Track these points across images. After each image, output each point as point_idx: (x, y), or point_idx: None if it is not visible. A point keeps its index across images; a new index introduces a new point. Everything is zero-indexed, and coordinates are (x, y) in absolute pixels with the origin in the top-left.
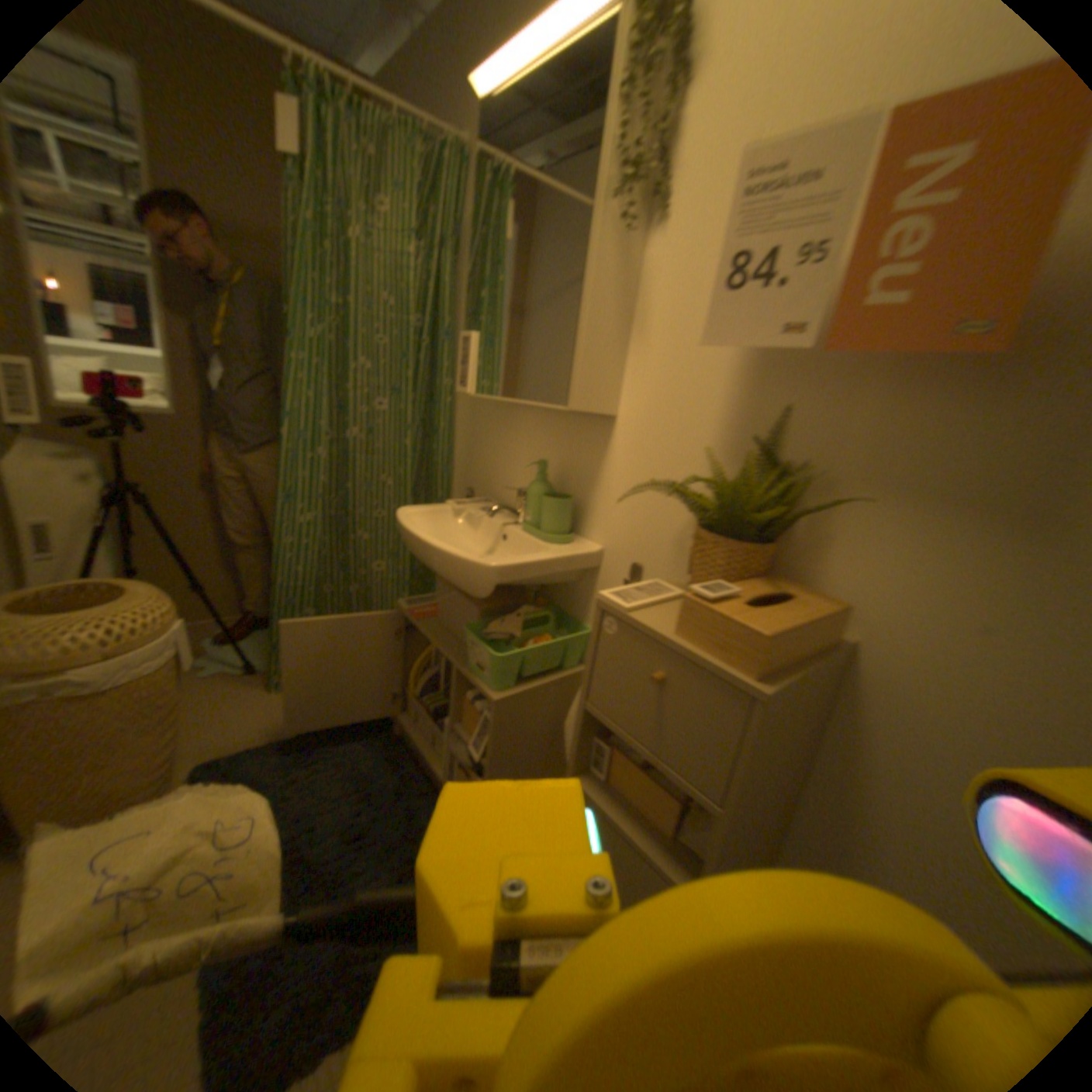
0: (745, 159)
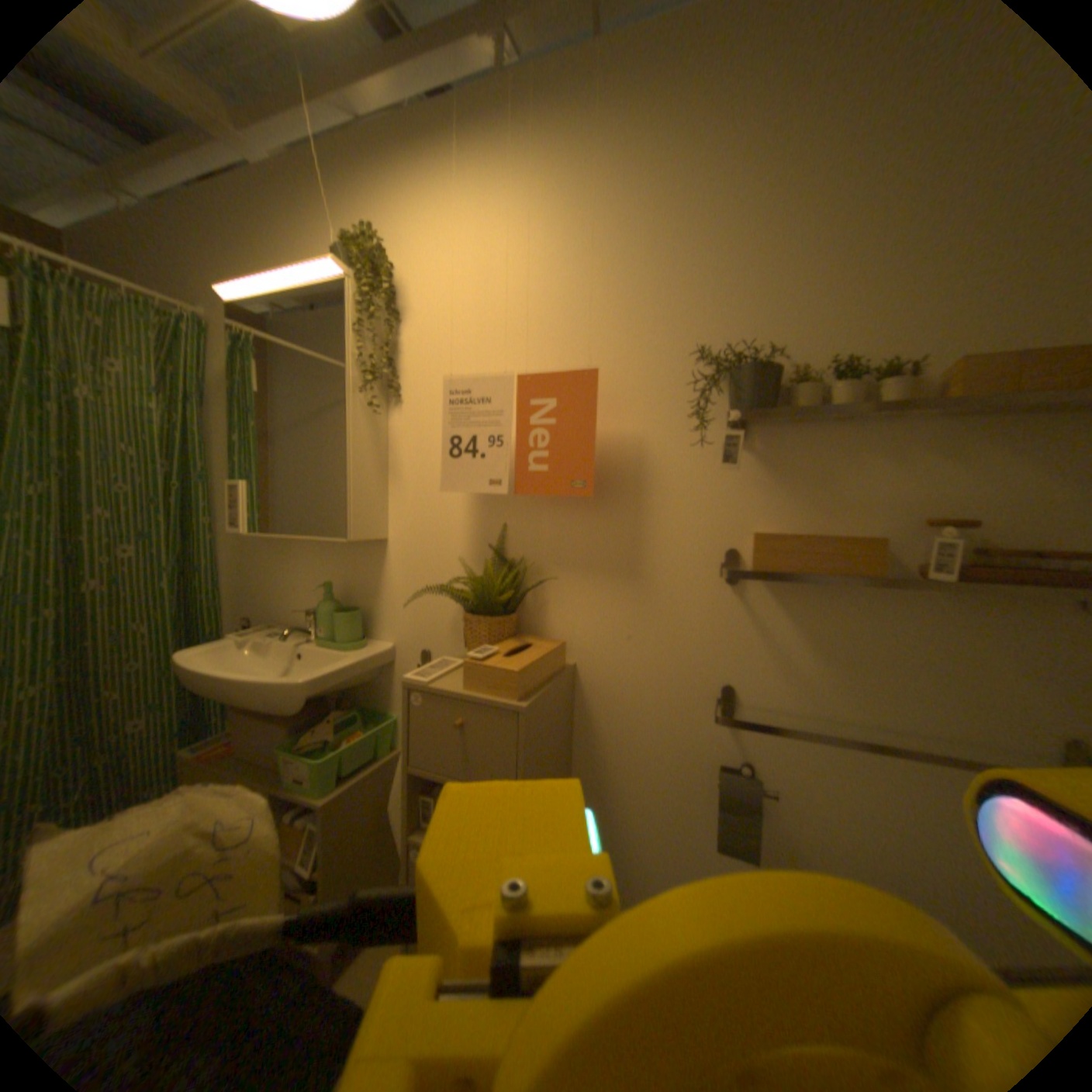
0: (448, 383)
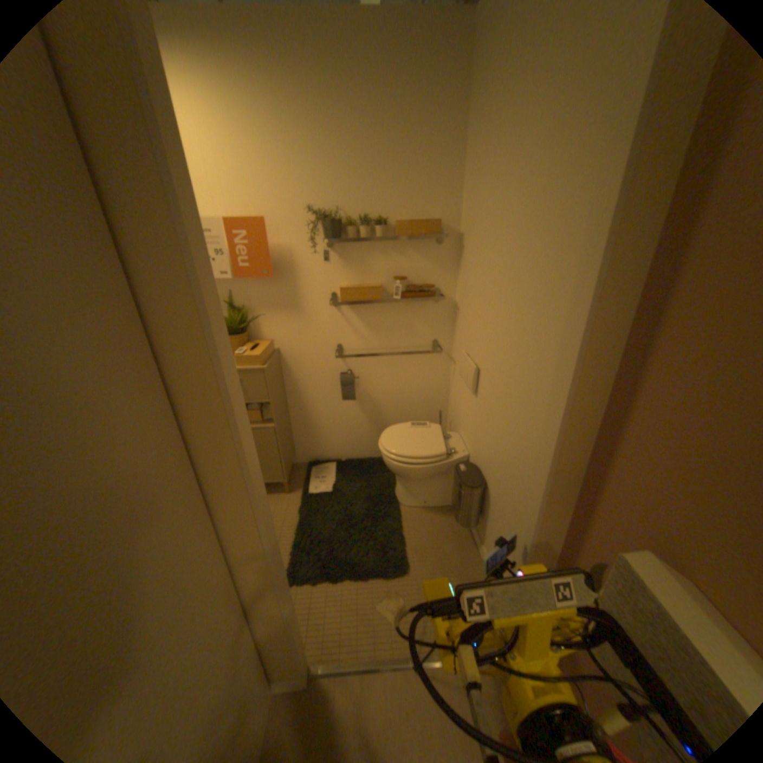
0: None
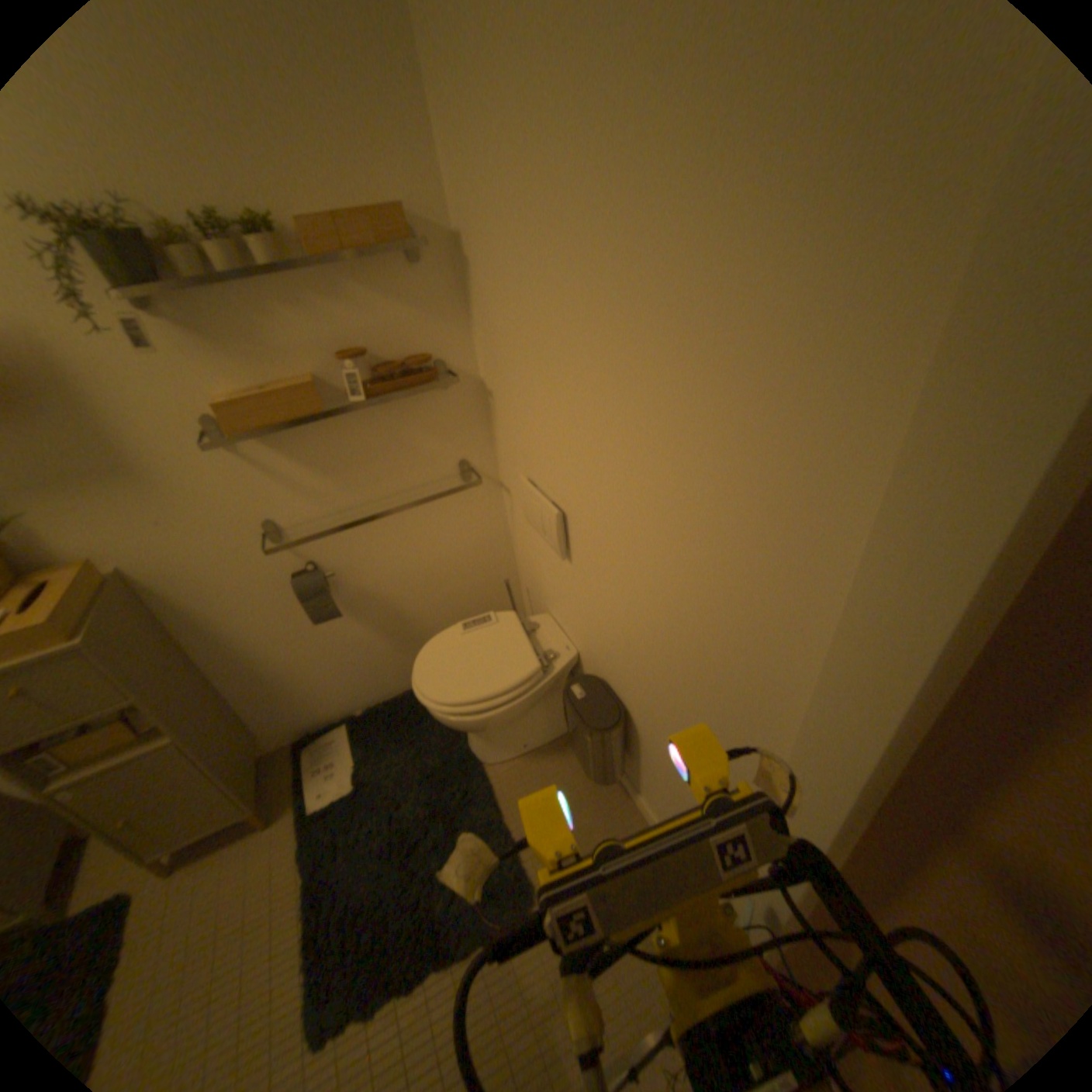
0: None
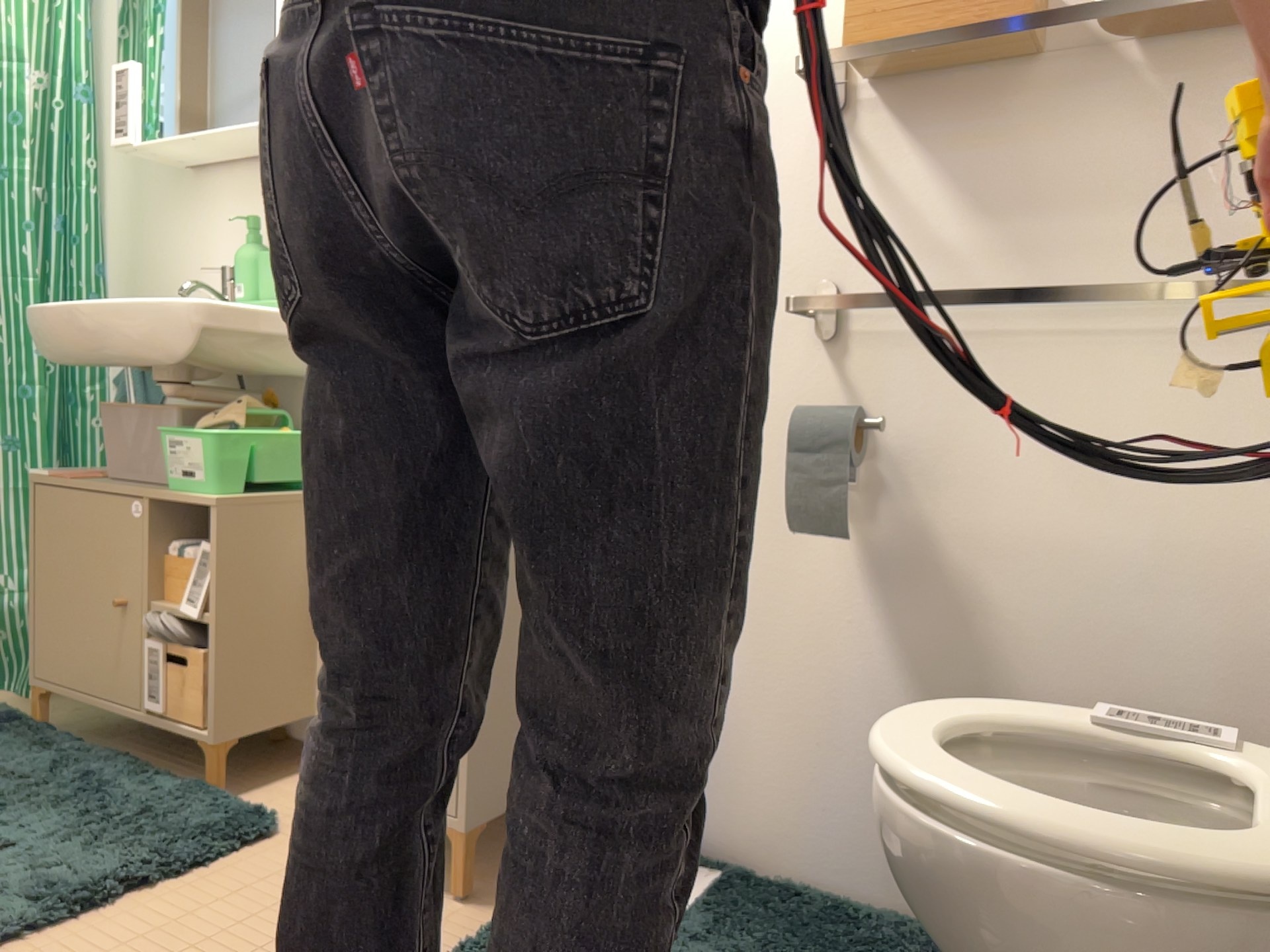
0: None
